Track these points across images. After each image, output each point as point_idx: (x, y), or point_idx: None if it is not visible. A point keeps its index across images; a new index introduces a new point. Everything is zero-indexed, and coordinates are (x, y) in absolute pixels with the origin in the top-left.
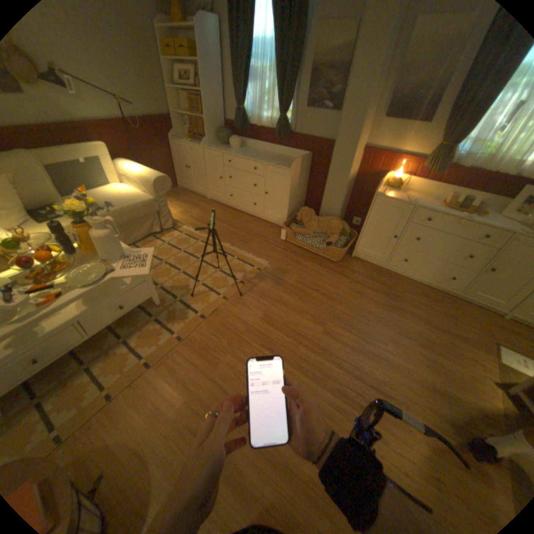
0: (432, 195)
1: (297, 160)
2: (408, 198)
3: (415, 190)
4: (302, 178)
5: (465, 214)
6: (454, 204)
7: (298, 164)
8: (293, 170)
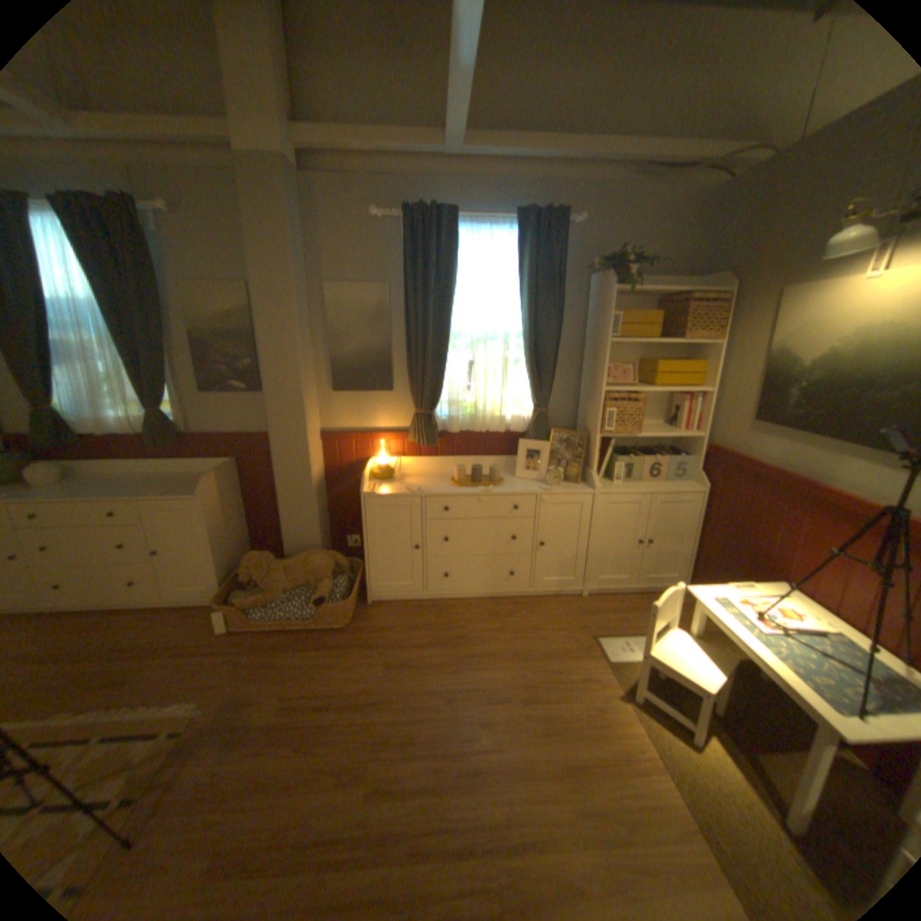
0: (436, 475)
1: (206, 477)
2: (408, 488)
3: (414, 473)
4: (230, 503)
5: (481, 488)
6: (465, 480)
7: (212, 482)
8: (205, 496)
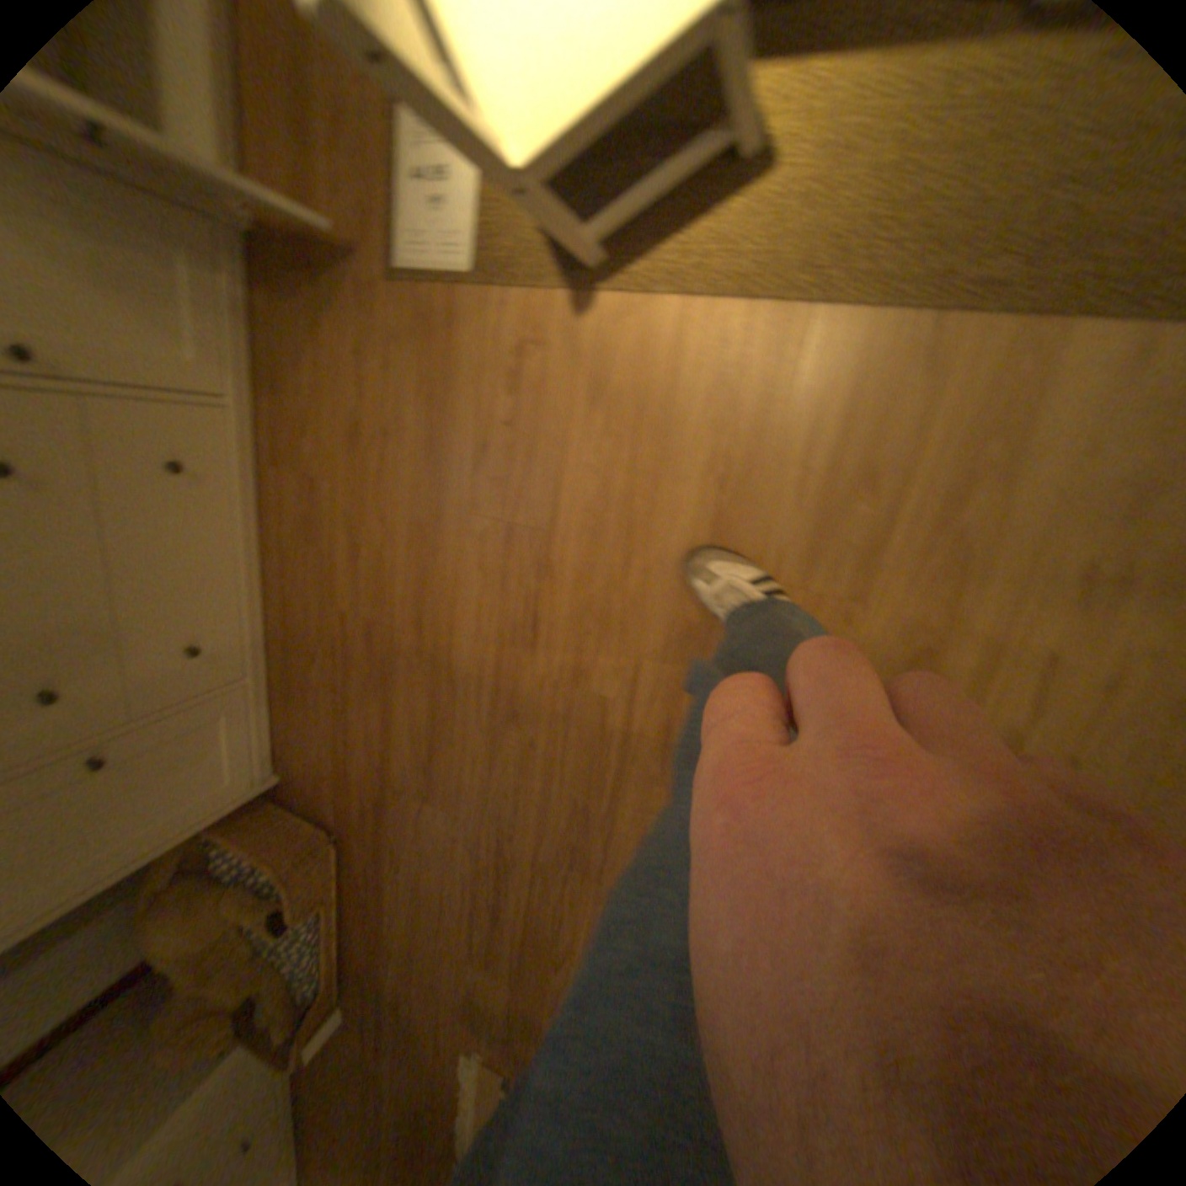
0: None
1: None
2: None
3: None
4: None
5: None
6: None
7: None
8: None
